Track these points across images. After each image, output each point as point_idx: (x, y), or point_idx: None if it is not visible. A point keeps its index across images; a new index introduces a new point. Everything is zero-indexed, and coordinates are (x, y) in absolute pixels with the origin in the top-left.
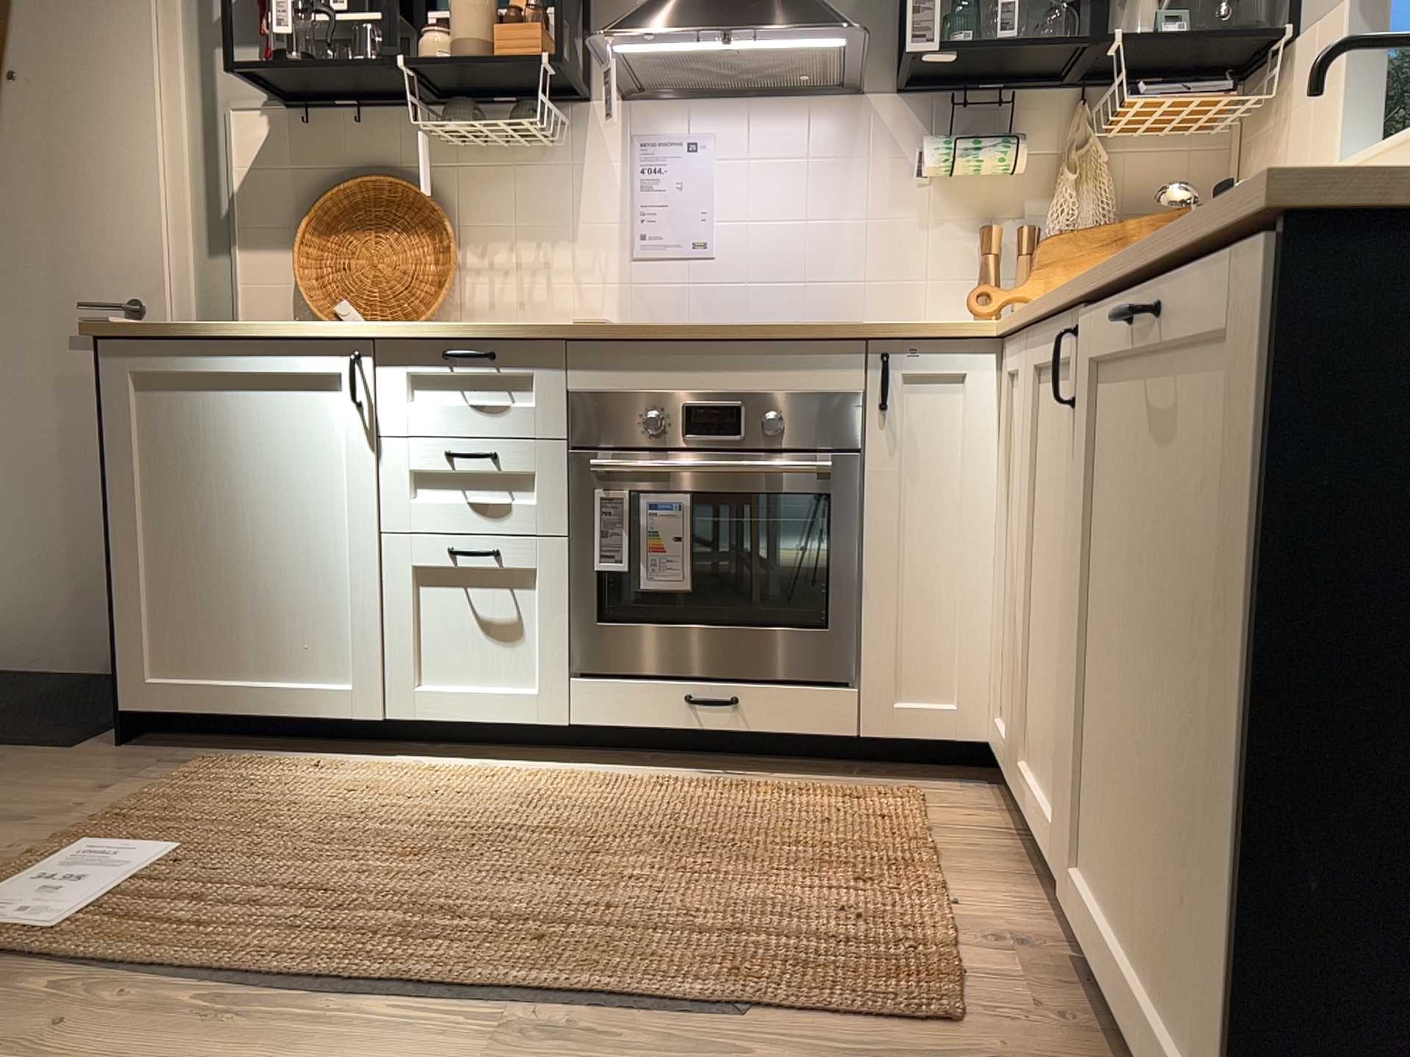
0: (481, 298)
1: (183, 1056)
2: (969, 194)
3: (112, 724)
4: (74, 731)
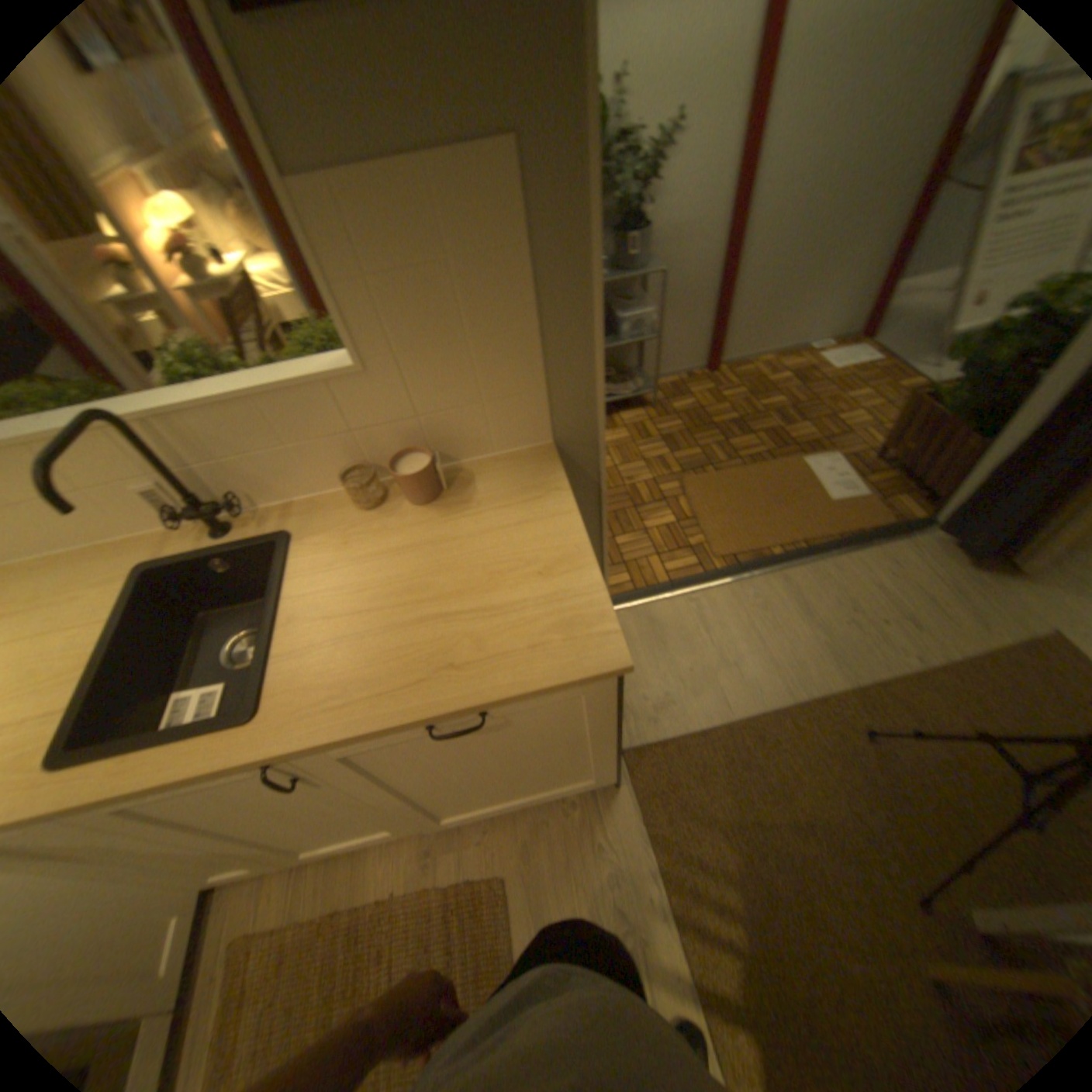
0: None
1: None
2: None
3: None
4: None
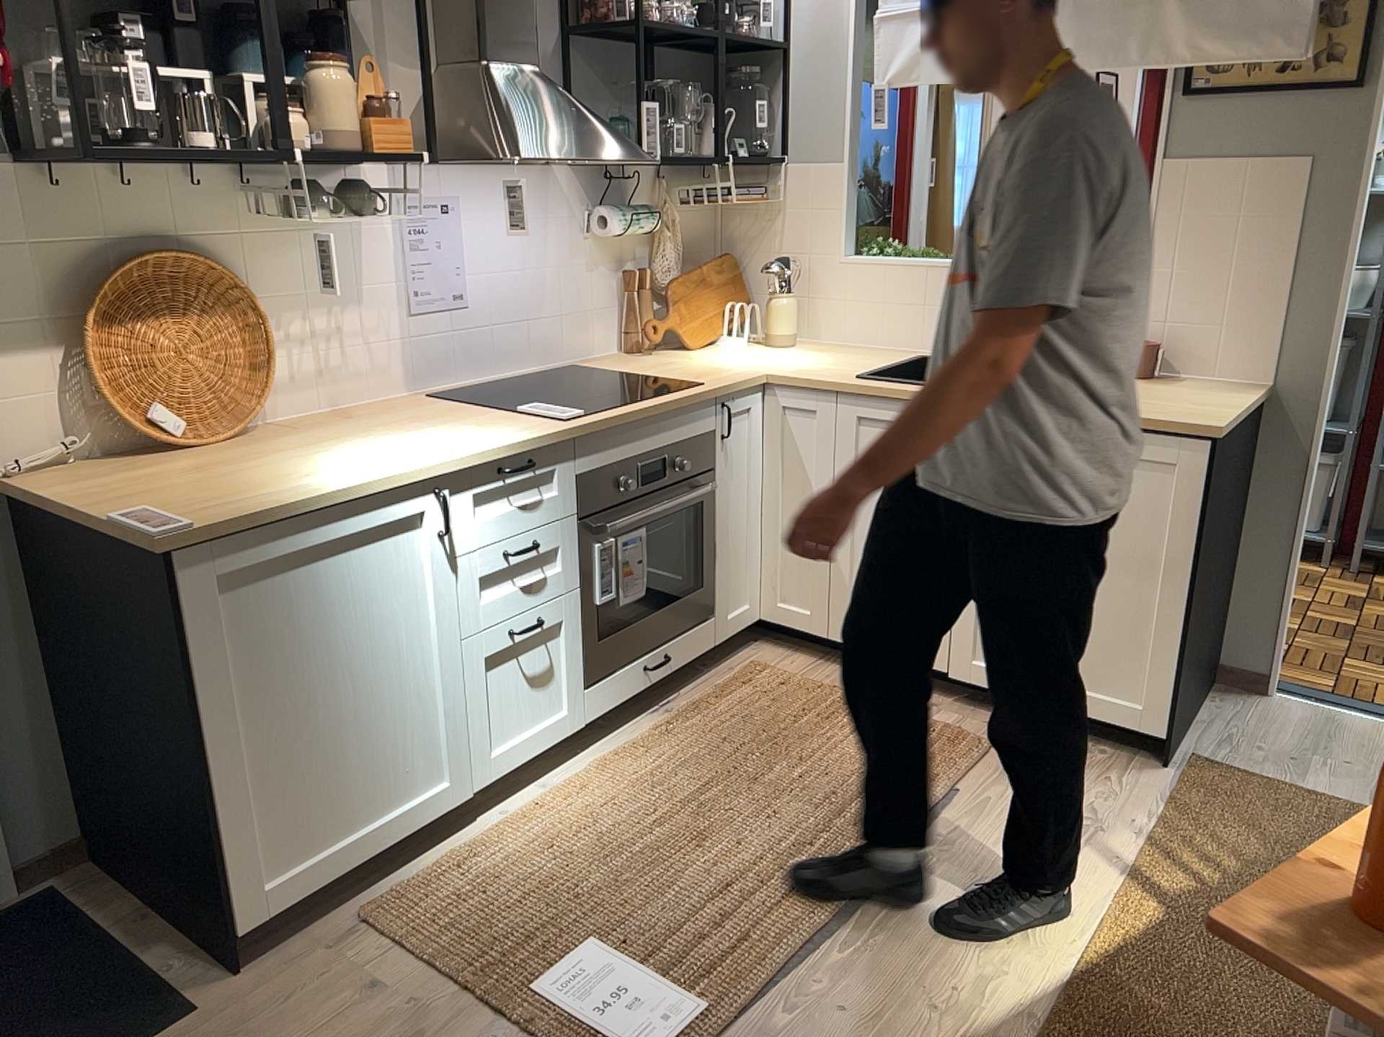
0: (282, 373)
1: (891, 963)
2: (611, 242)
3: (141, 976)
4: (129, 1006)
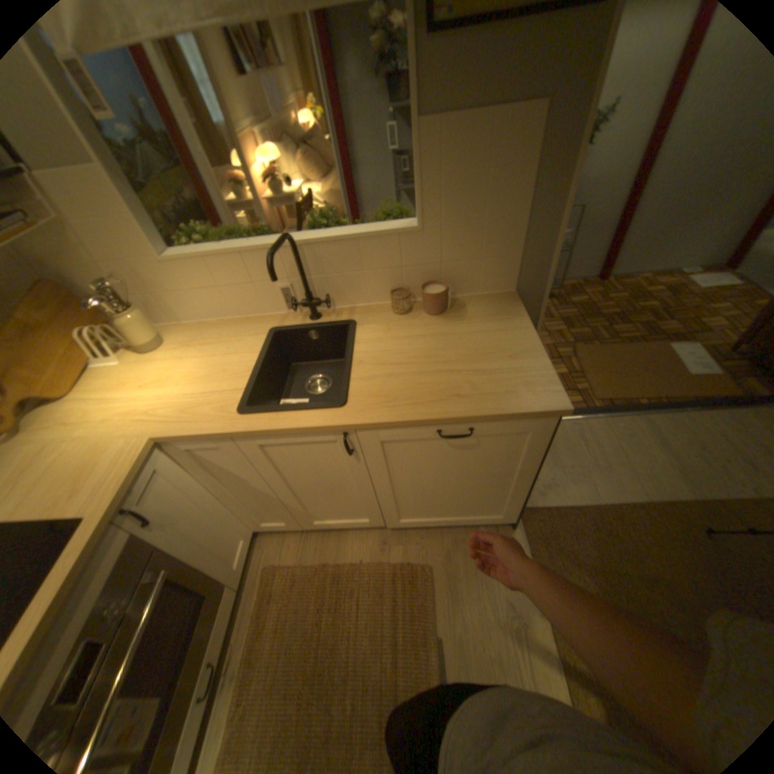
0: None
1: None
2: None
3: None
4: None
